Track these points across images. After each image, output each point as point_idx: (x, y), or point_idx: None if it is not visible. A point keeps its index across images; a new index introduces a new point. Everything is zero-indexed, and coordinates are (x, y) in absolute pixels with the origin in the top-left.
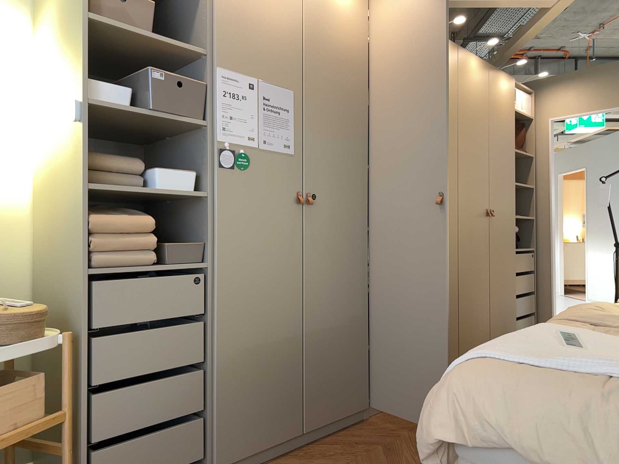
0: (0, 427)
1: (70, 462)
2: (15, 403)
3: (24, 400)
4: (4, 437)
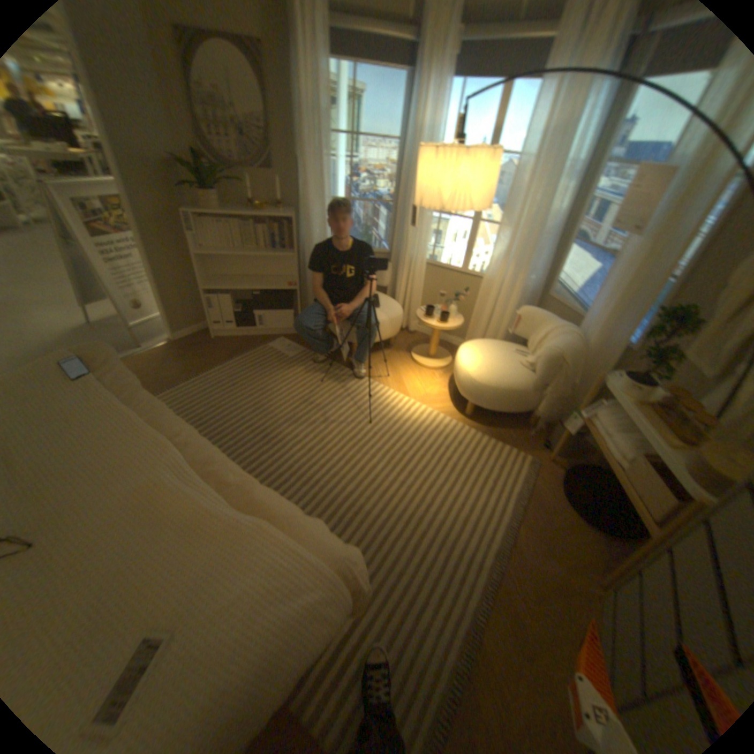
0: (641, 490)
1: (638, 565)
2: (654, 492)
3: (658, 499)
4: (635, 495)
